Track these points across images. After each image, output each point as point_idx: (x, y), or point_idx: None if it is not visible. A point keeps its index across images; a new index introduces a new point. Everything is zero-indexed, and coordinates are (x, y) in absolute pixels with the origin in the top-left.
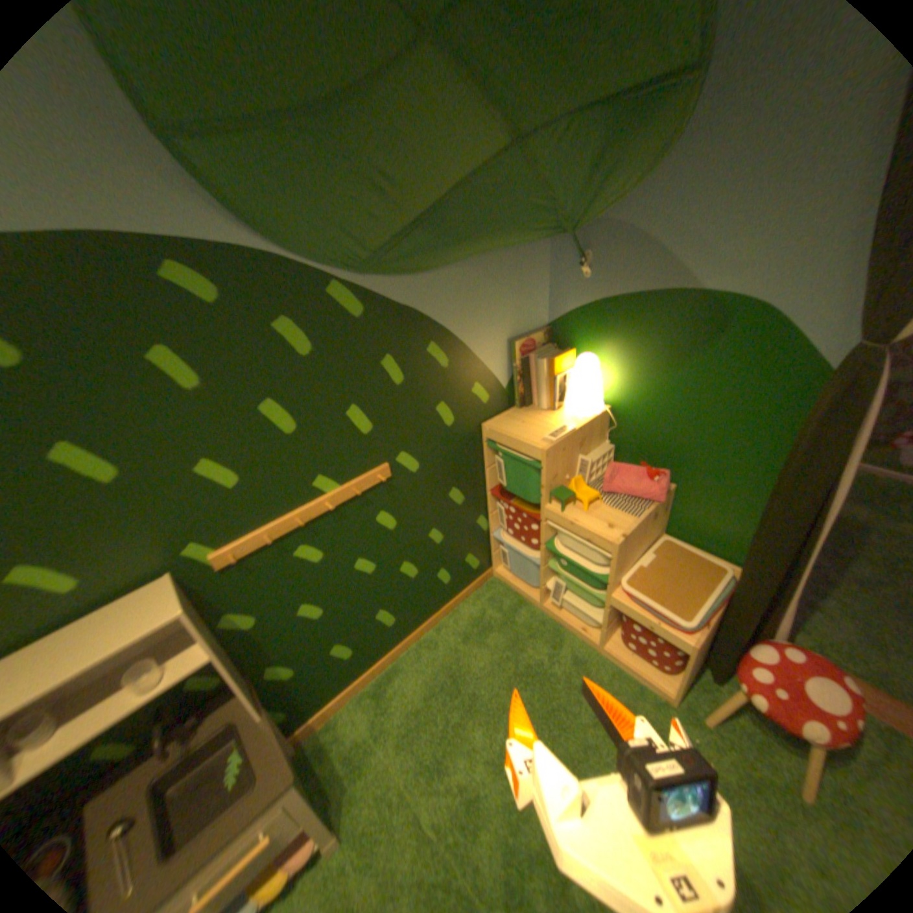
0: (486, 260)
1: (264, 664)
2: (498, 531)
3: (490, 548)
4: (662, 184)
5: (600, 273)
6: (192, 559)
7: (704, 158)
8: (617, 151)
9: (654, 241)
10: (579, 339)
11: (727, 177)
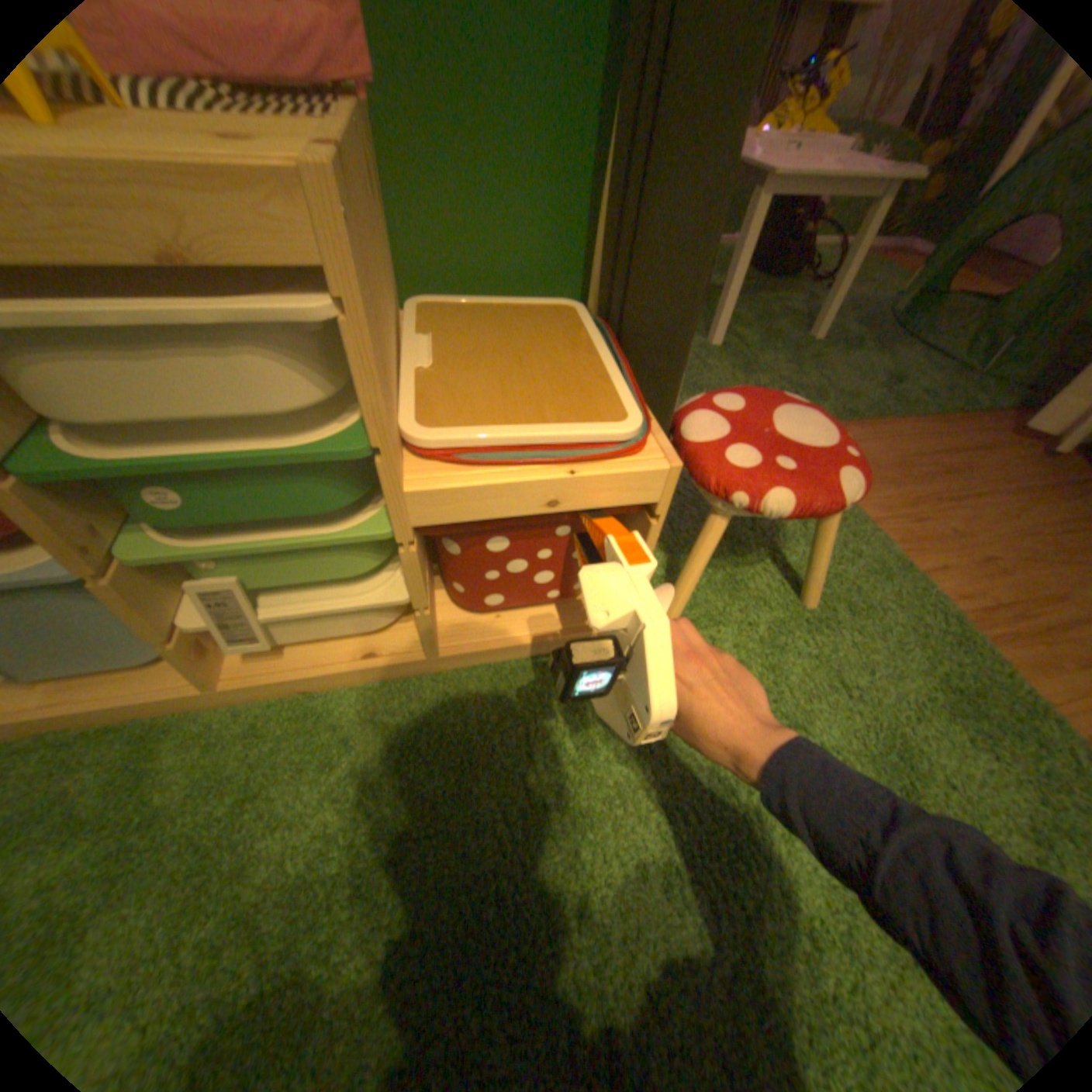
0: None
1: None
2: None
3: None
4: None
5: None
6: None
7: None
8: None
9: None
10: None
11: None
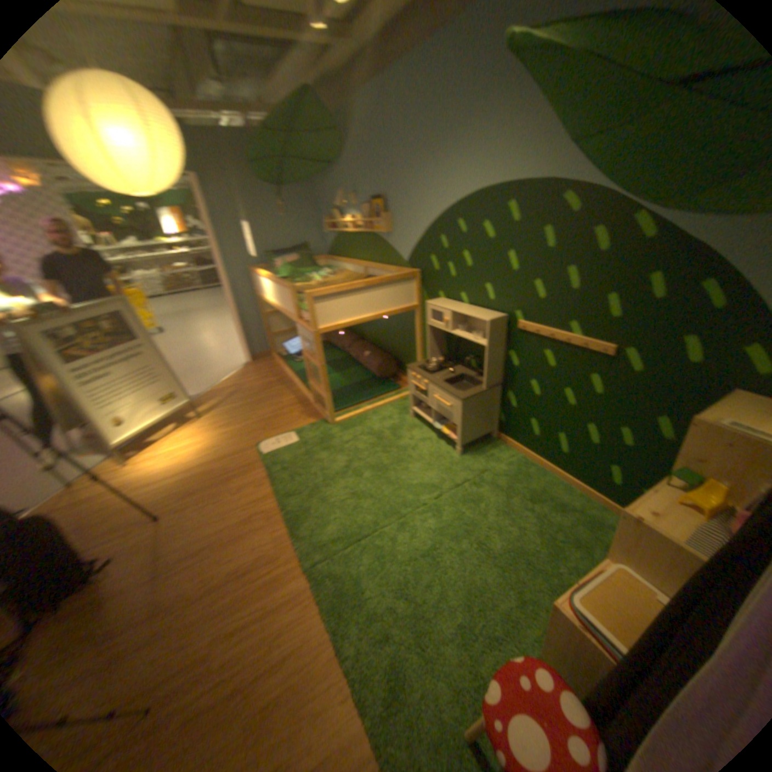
0: None
1: (509, 387)
2: None
3: None
4: None
5: None
6: (515, 318)
7: None
8: None
9: None
10: None
11: None
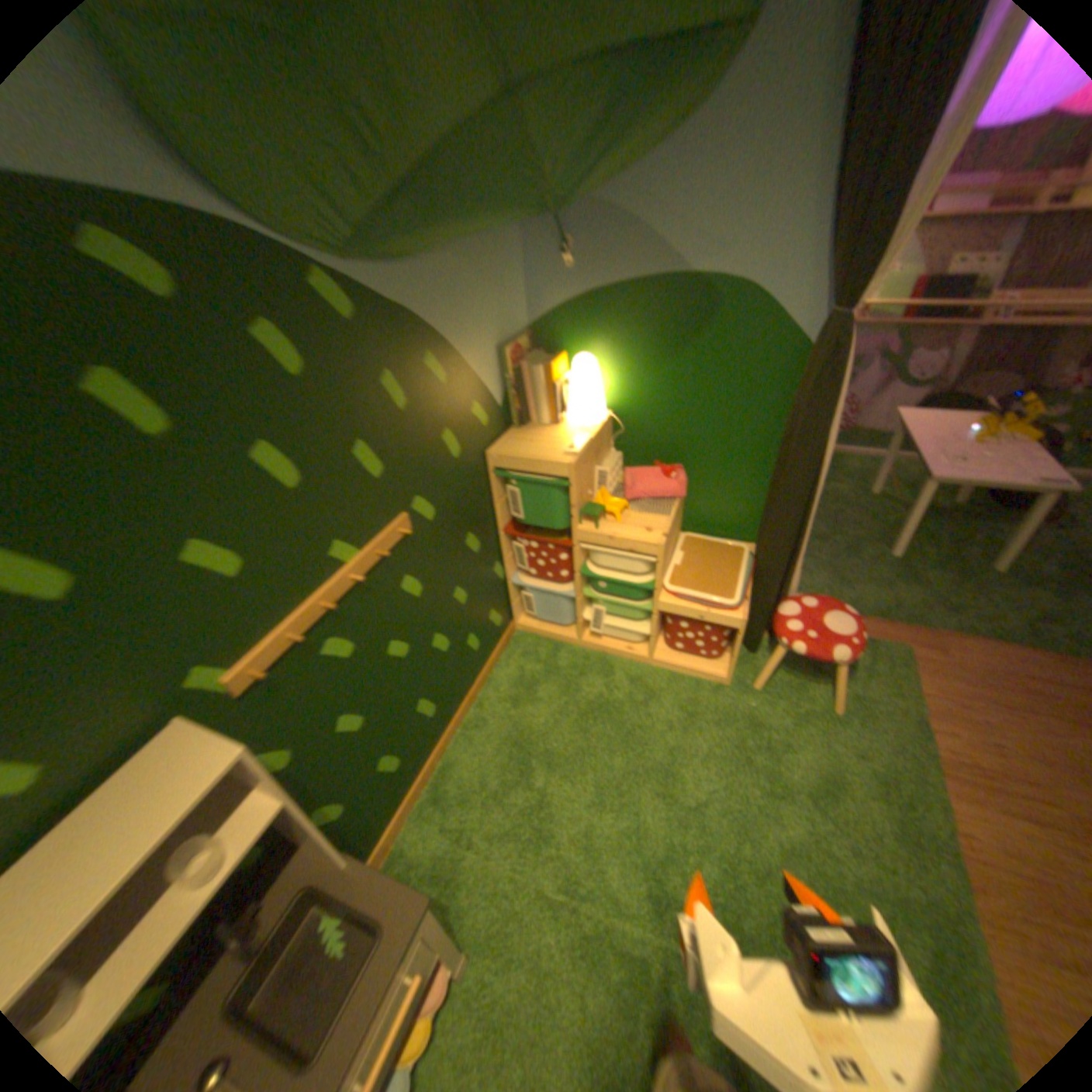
0: (467, 246)
1: (311, 807)
2: (516, 576)
3: (510, 599)
4: (642, 160)
5: (584, 262)
6: (202, 689)
7: (681, 132)
8: (629, 114)
9: (639, 223)
10: (567, 341)
11: (705, 154)
